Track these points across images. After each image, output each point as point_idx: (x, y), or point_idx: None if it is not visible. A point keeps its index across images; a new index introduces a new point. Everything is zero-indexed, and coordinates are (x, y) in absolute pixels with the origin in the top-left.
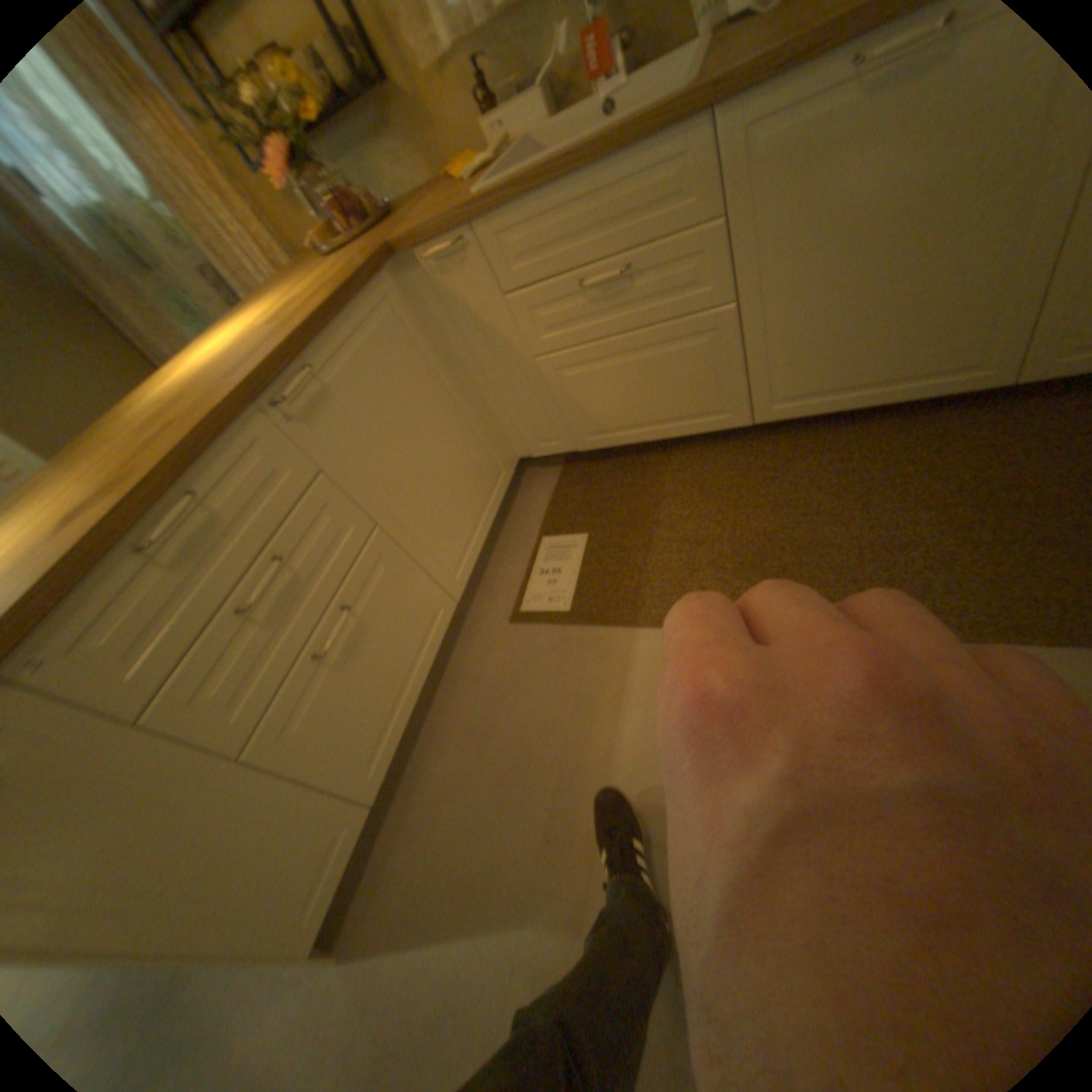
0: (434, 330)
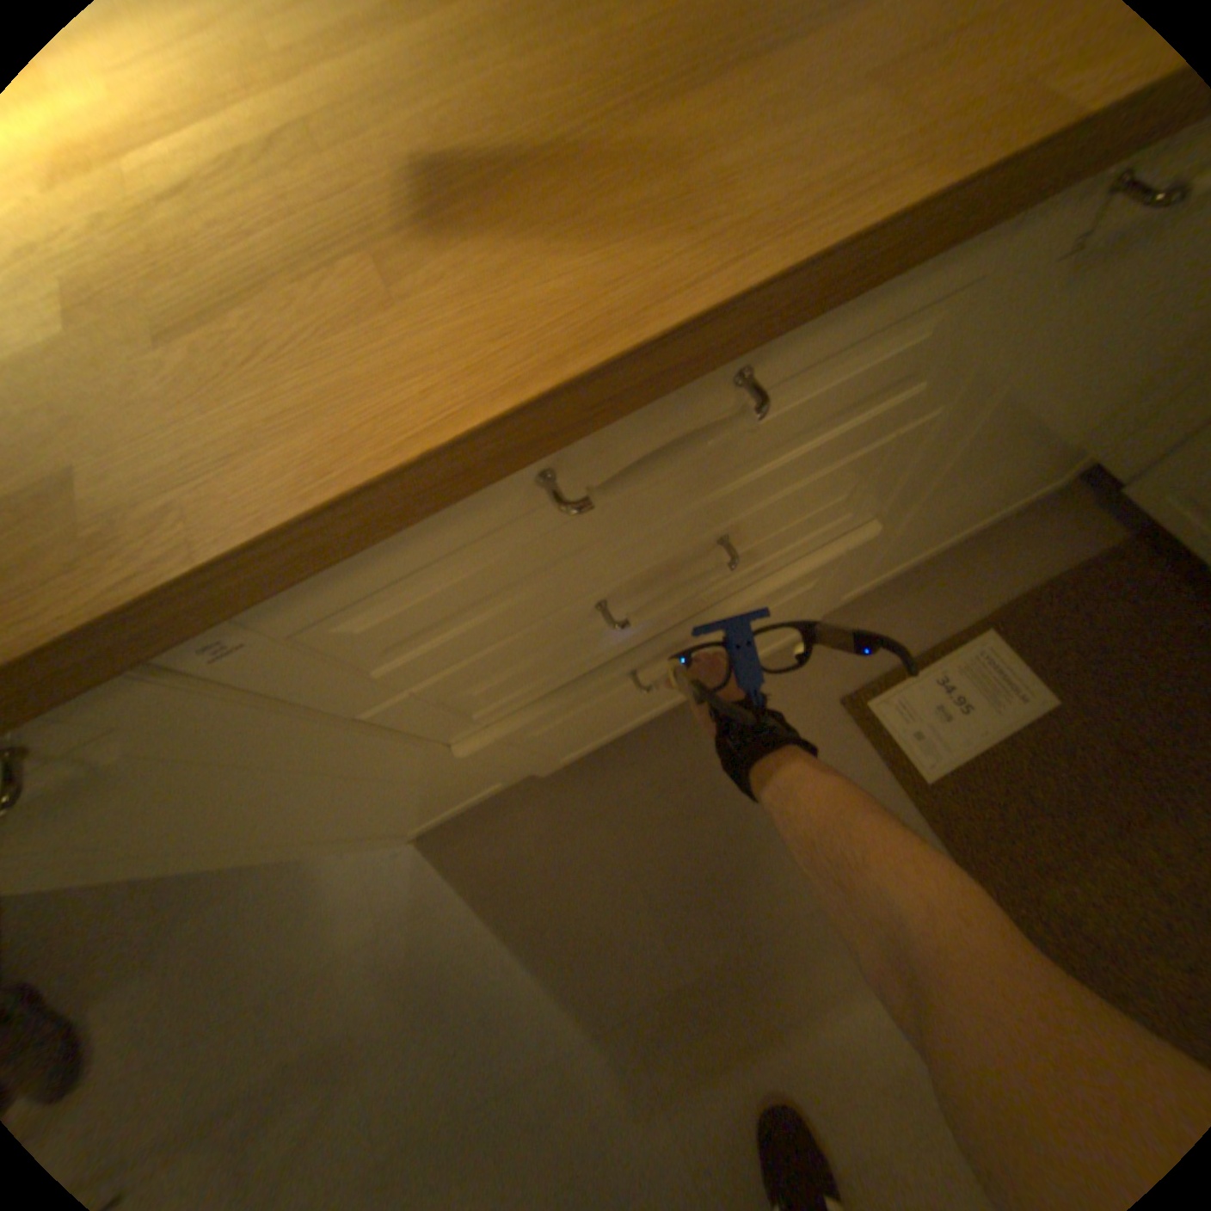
0: None
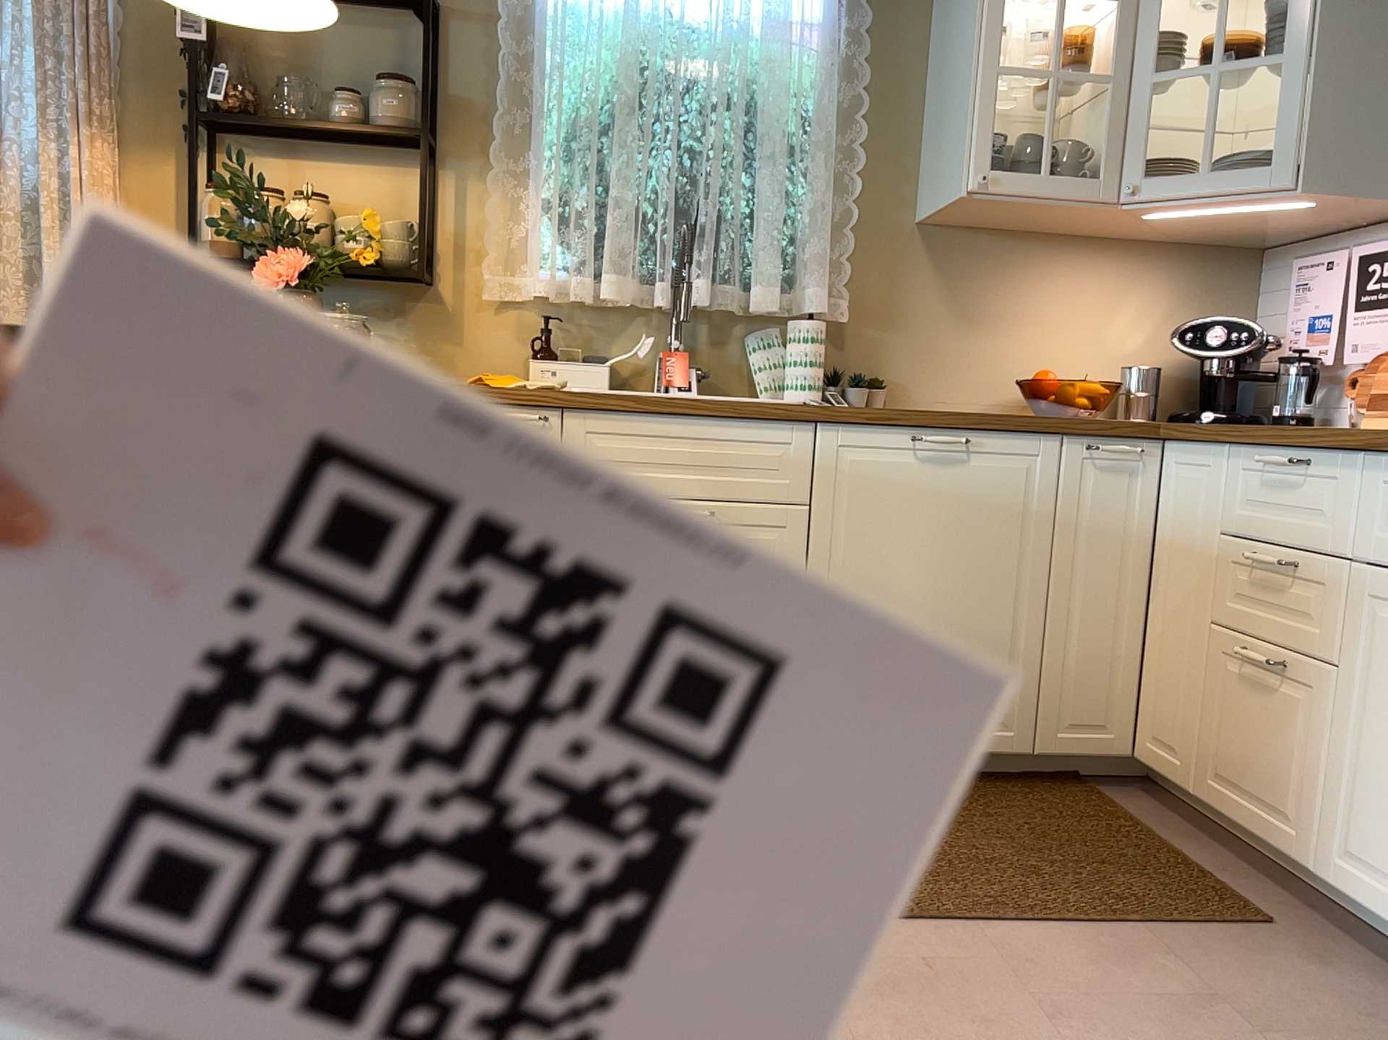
0: None
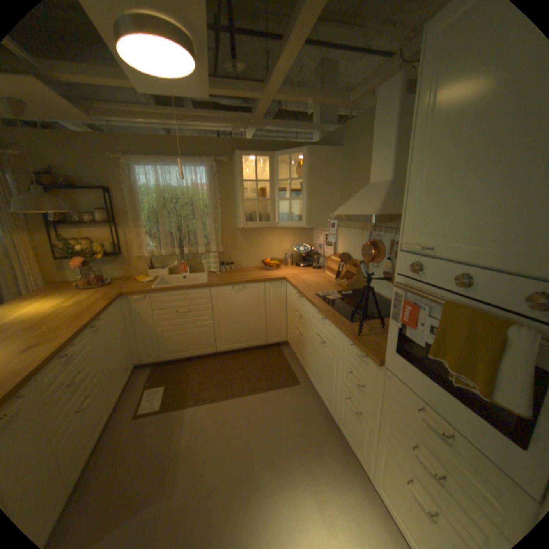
0: (123, 317)
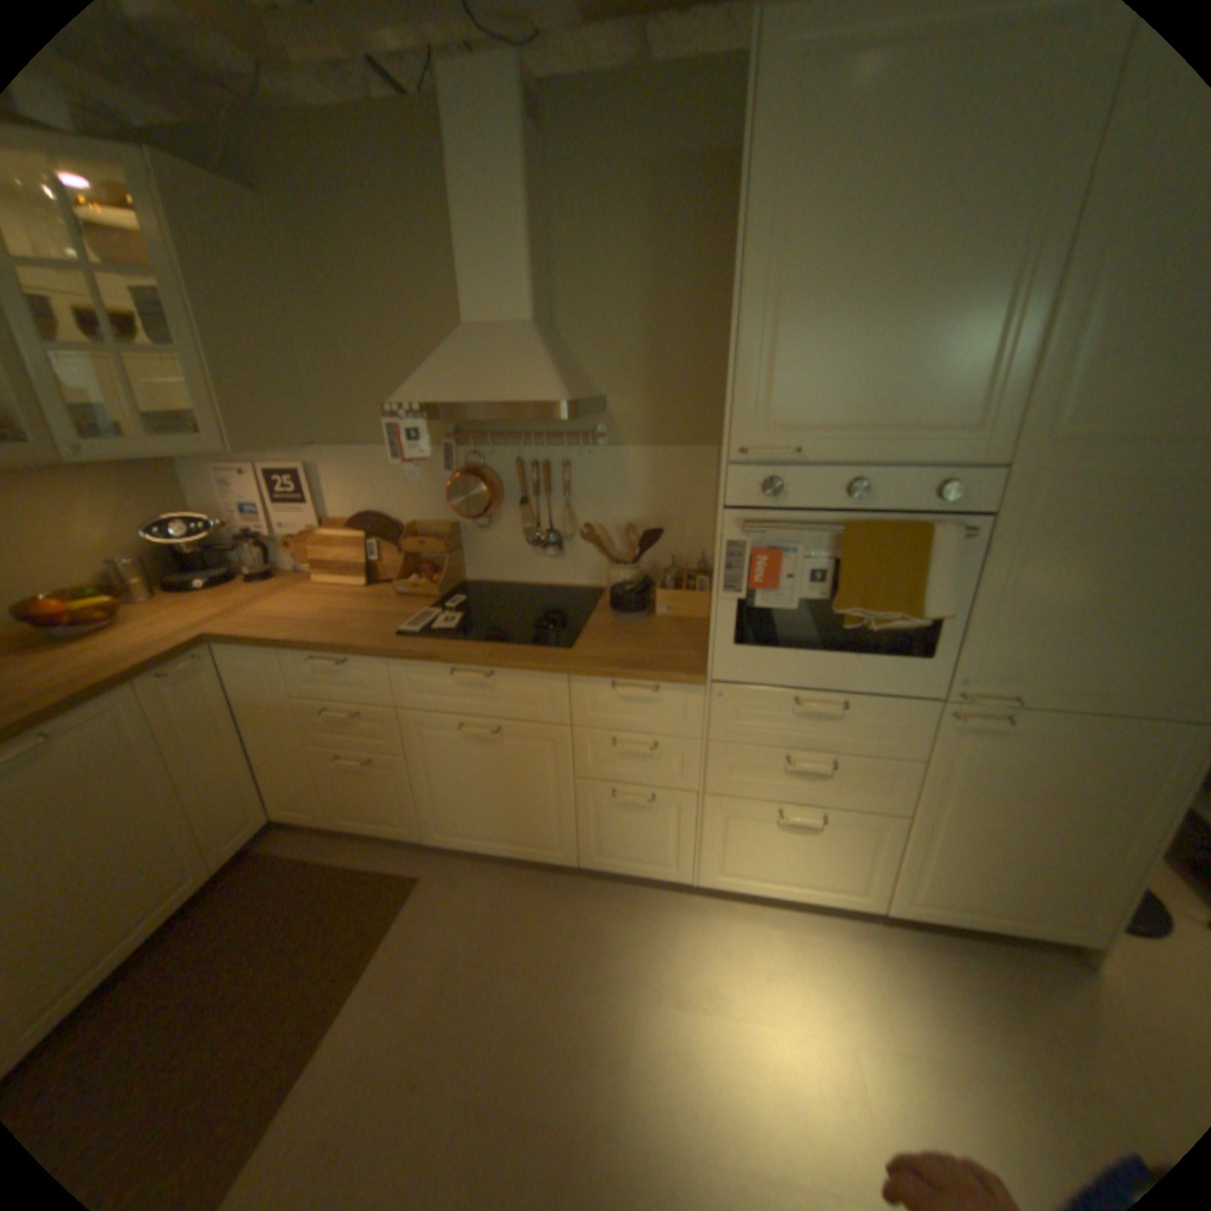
0: None
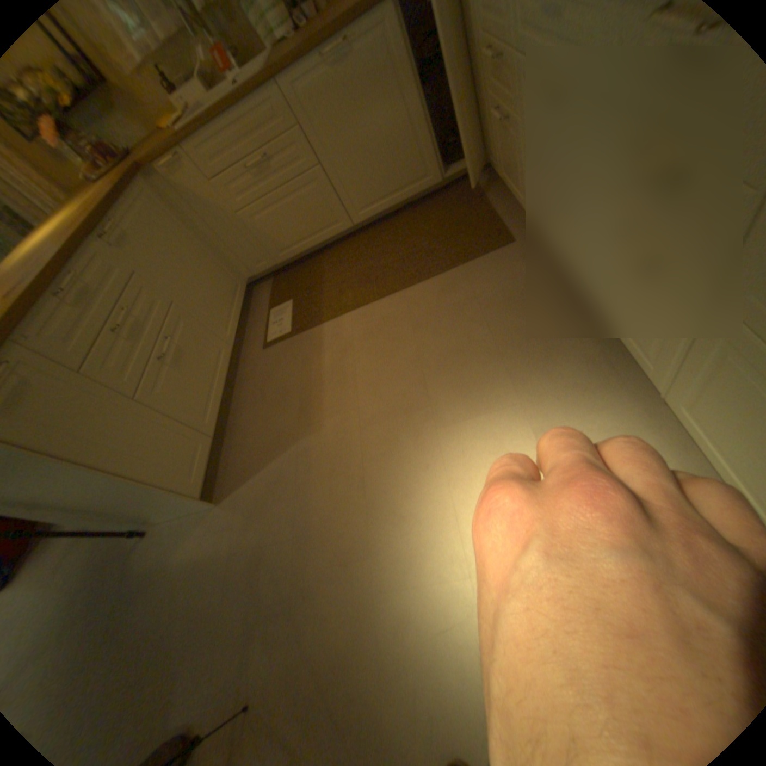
0: (176, 207)
